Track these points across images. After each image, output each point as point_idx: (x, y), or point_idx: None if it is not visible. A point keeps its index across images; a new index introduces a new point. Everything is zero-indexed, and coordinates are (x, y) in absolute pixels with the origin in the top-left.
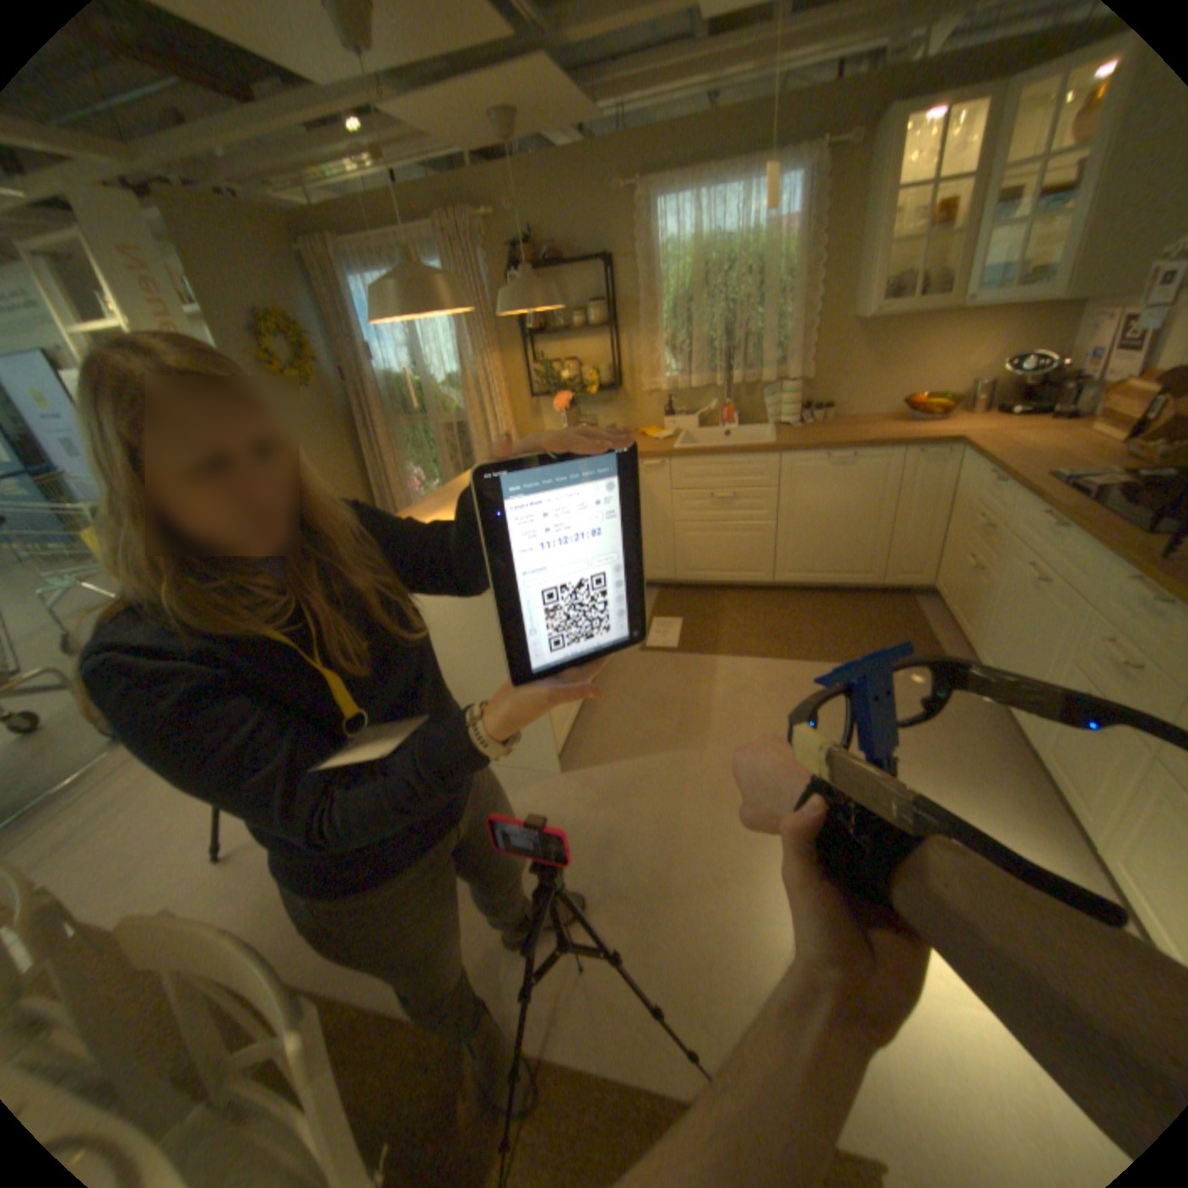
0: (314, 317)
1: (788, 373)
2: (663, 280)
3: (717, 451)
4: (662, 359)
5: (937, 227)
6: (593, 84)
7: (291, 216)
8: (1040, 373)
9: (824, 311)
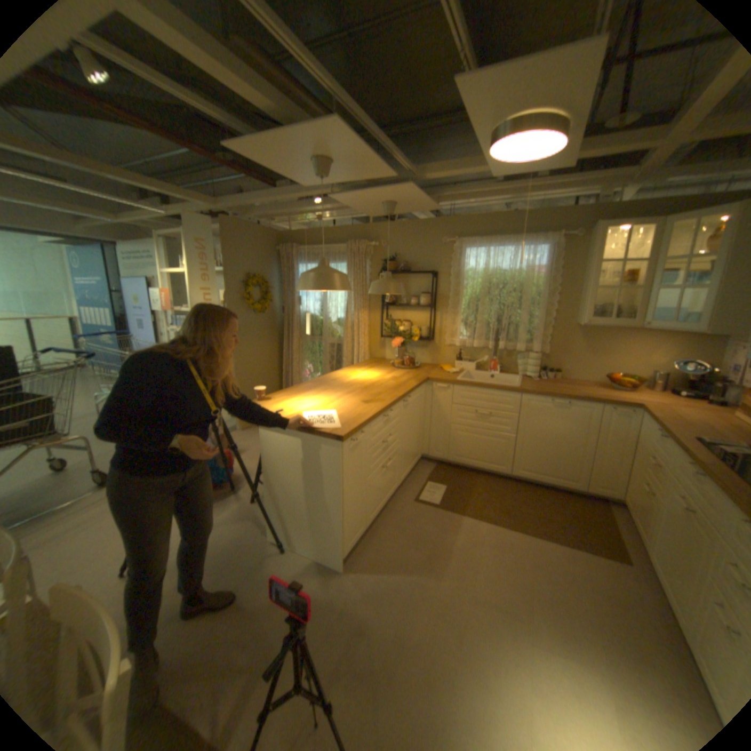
0: (278, 280)
1: (533, 348)
2: (464, 288)
3: (483, 386)
4: (459, 328)
5: (627, 282)
6: (439, 195)
7: (280, 234)
8: (699, 373)
9: (558, 317)
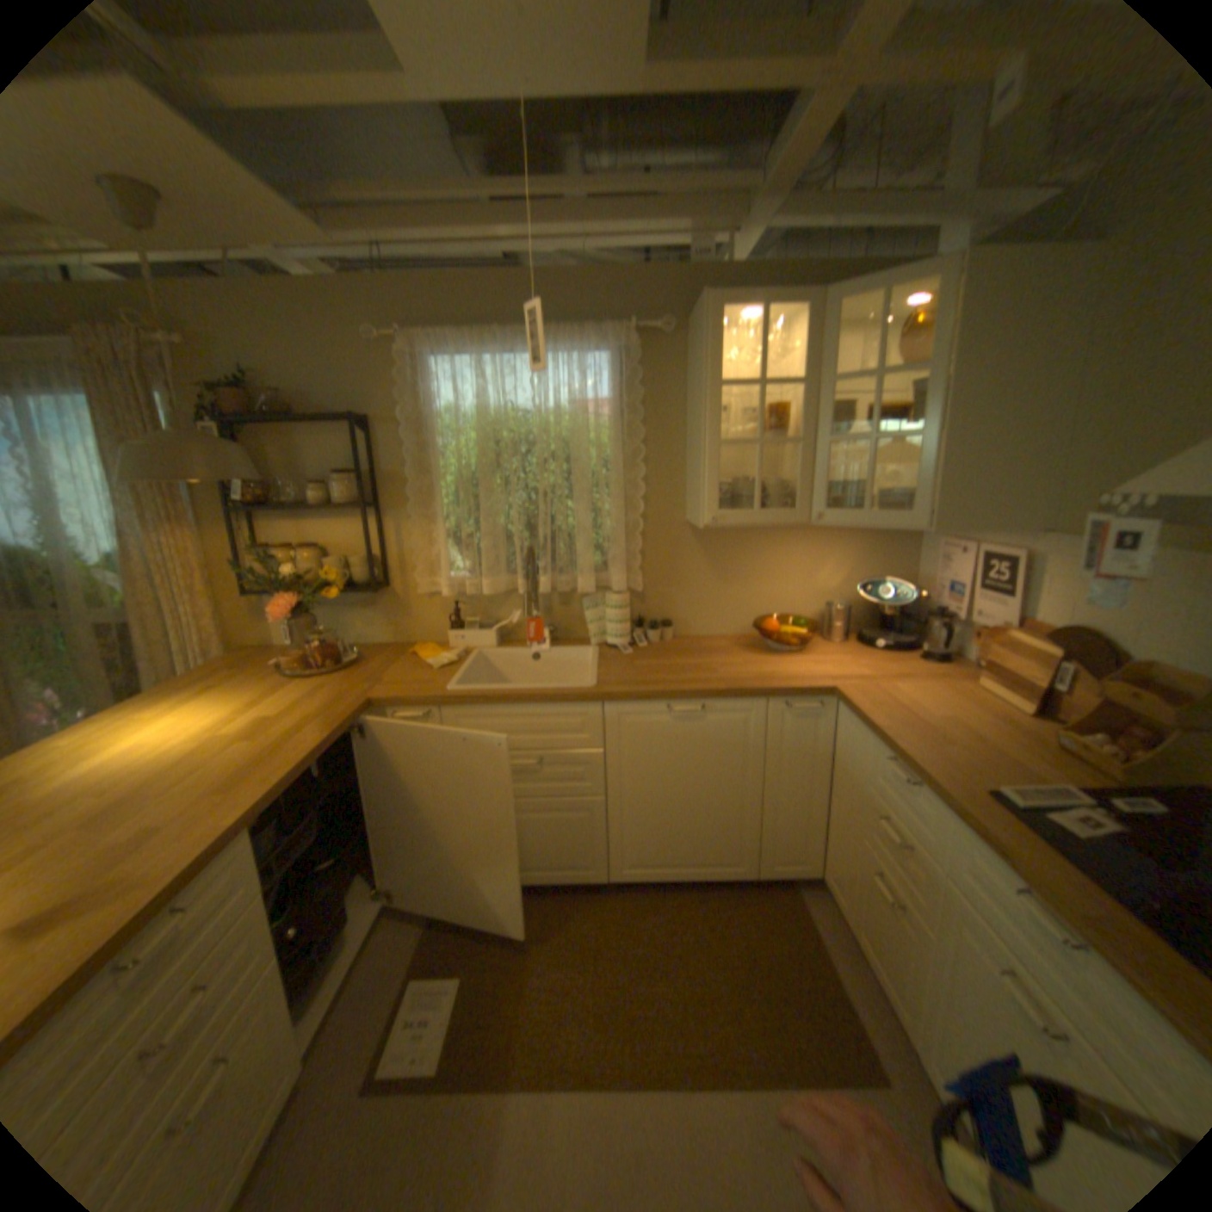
0: None
1: (612, 584)
2: (439, 457)
3: (511, 699)
4: (443, 555)
5: (770, 433)
6: (319, 201)
7: None
8: (900, 604)
9: (650, 512)
